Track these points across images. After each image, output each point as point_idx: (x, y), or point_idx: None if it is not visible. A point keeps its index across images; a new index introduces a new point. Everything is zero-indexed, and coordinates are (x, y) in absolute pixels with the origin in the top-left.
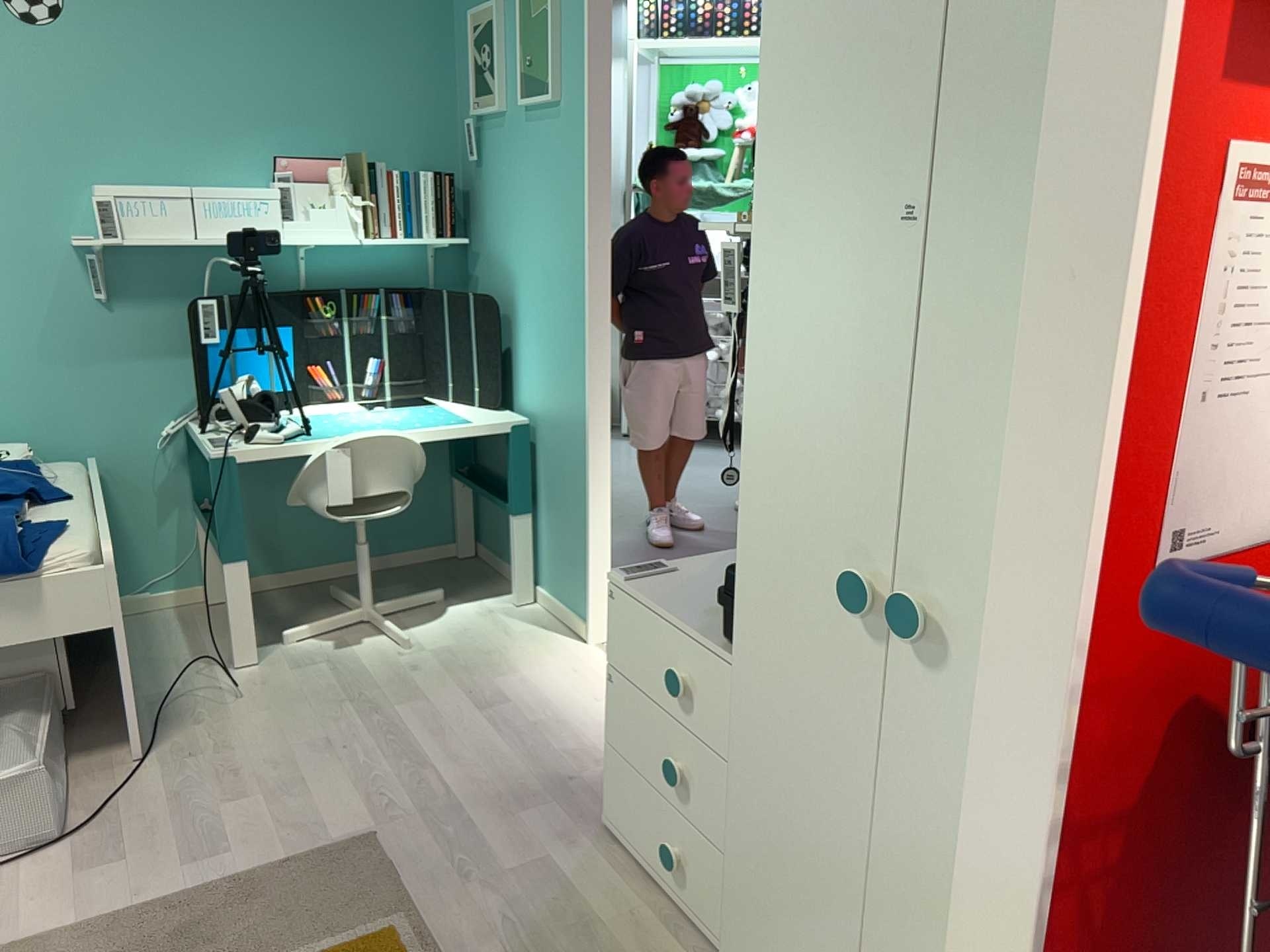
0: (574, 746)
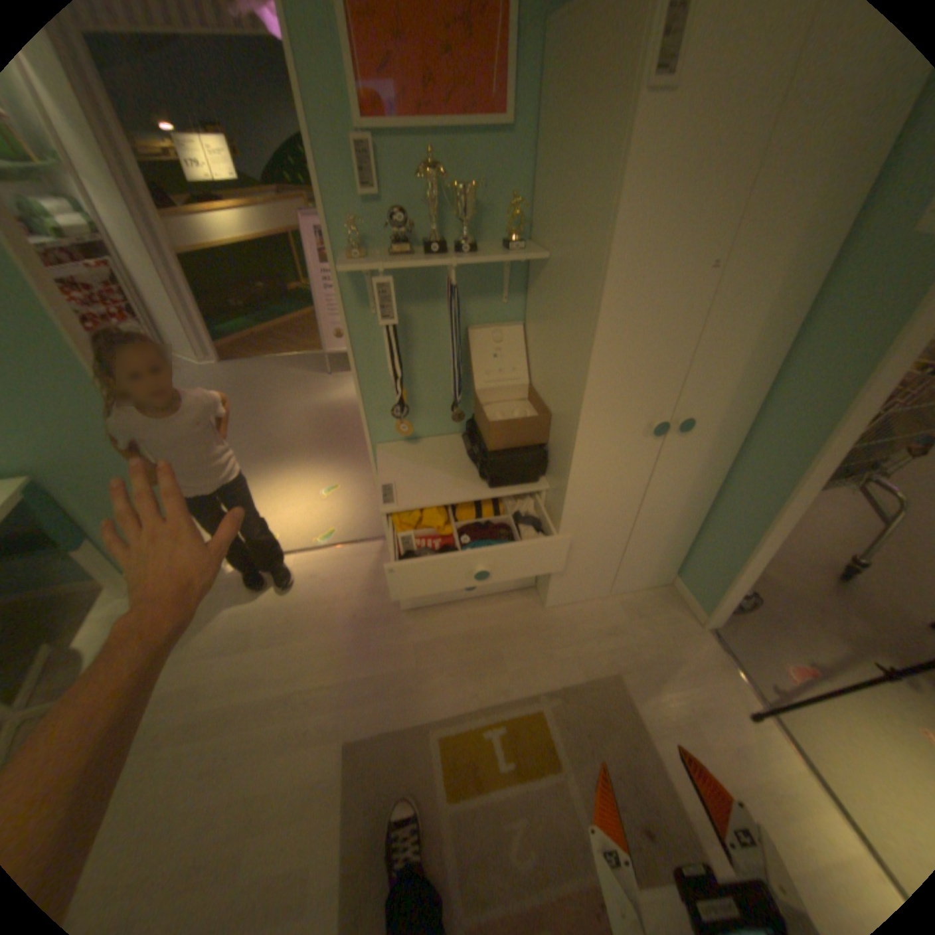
0: (324, 605)
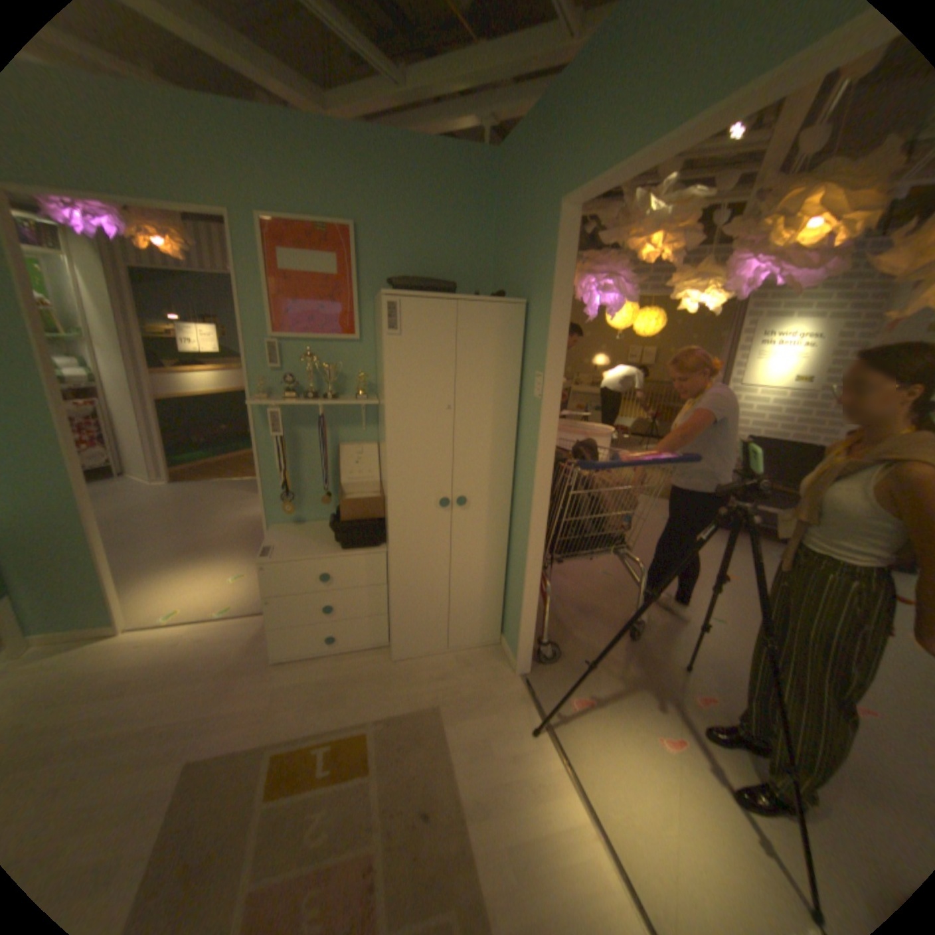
0: (204, 663)
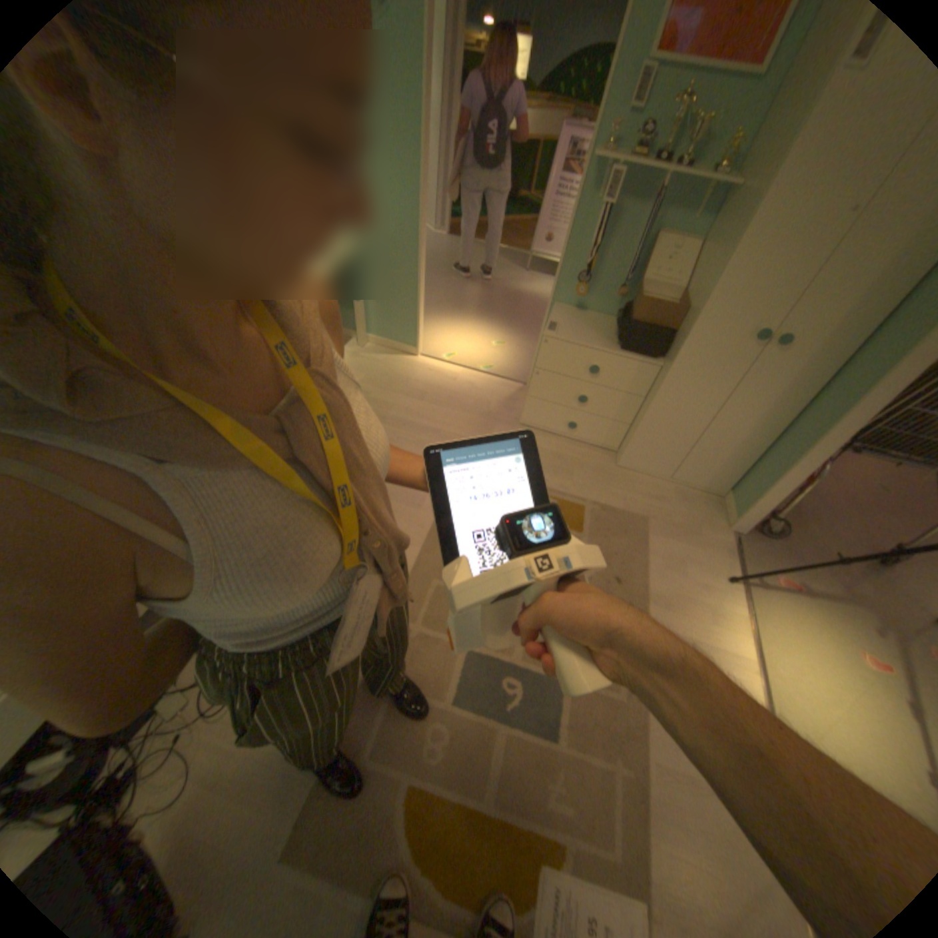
0: (472, 401)
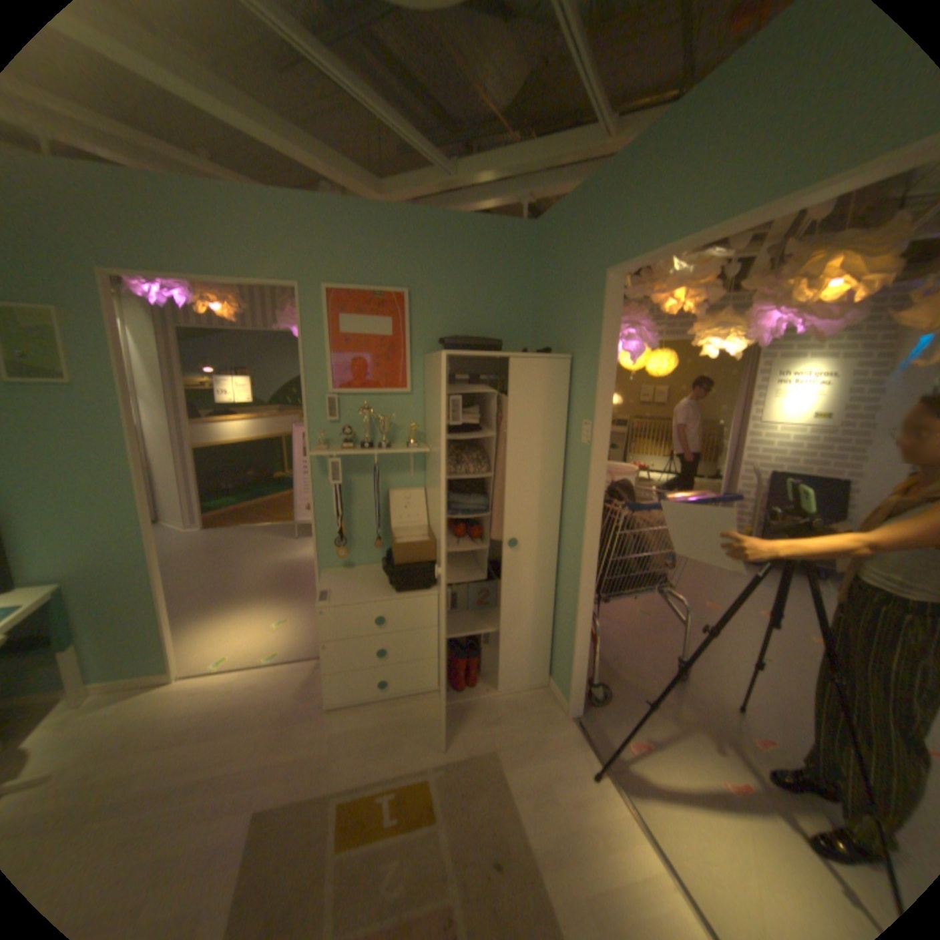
0: (258, 709)
